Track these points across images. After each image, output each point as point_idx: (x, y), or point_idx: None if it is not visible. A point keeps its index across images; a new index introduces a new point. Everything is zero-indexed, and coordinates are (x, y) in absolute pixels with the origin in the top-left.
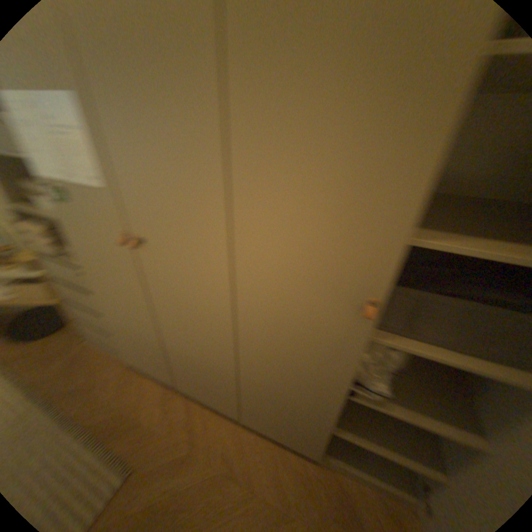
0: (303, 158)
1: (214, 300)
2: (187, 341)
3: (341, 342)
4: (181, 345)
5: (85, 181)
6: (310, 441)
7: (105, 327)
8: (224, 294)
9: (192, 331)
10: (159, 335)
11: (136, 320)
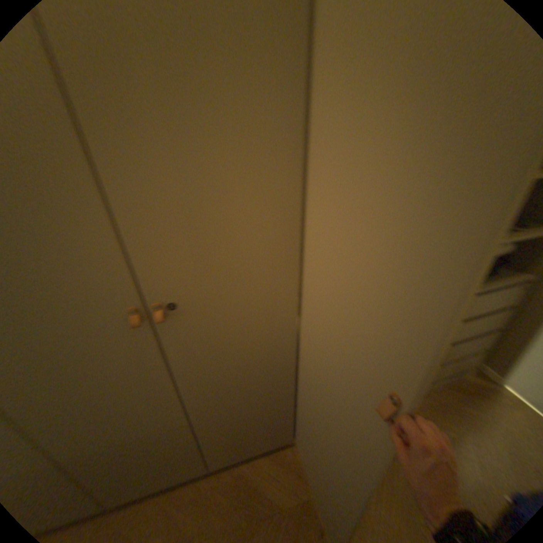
0: None
1: None
2: None
3: (133, 361)
4: None
5: None
6: (183, 463)
7: None
8: None
9: None
10: None
11: None
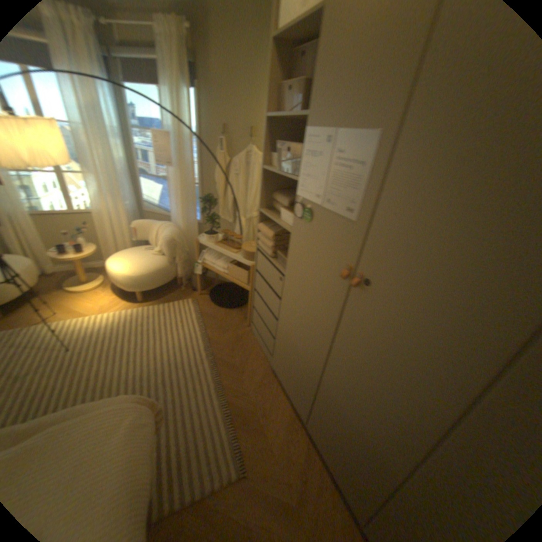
0: None
1: (433, 393)
2: (355, 401)
3: None
4: (345, 398)
5: (344, 210)
6: None
7: (277, 330)
8: (459, 398)
9: (371, 398)
10: (325, 372)
11: (310, 344)
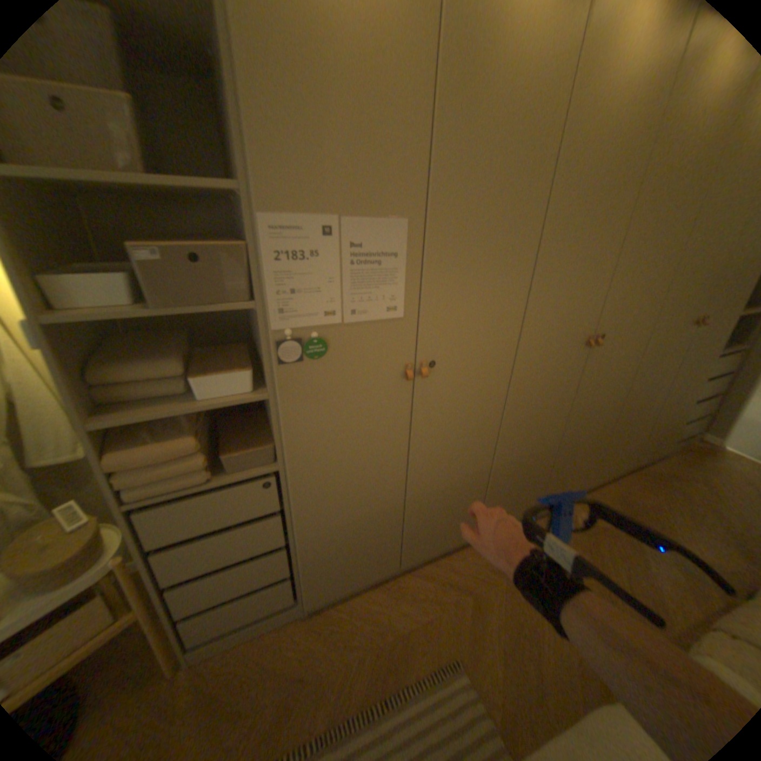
0: (576, 259)
1: (495, 392)
2: (449, 467)
3: (573, 375)
4: (438, 478)
5: (385, 313)
6: (539, 489)
7: (303, 550)
8: (506, 380)
9: (460, 446)
10: (410, 487)
11: (380, 488)
